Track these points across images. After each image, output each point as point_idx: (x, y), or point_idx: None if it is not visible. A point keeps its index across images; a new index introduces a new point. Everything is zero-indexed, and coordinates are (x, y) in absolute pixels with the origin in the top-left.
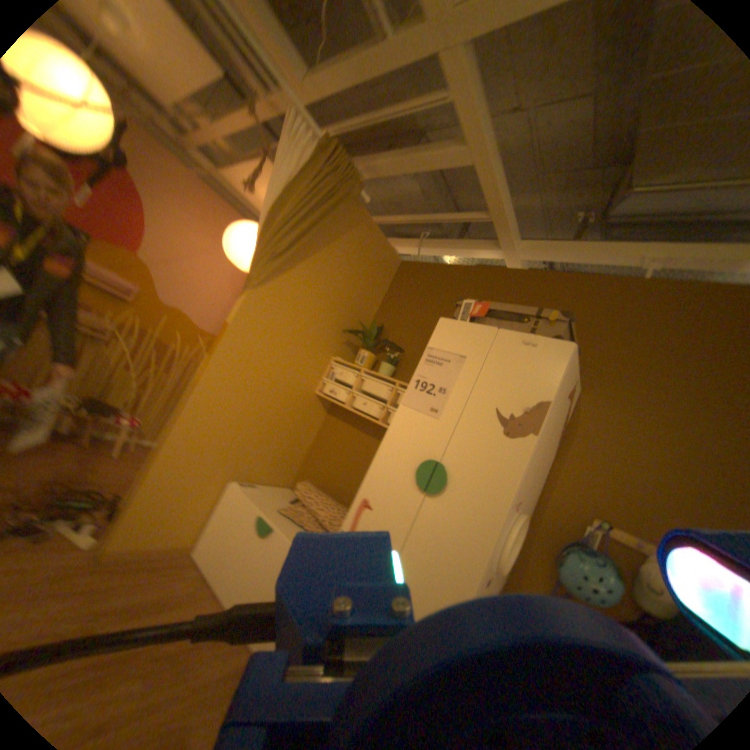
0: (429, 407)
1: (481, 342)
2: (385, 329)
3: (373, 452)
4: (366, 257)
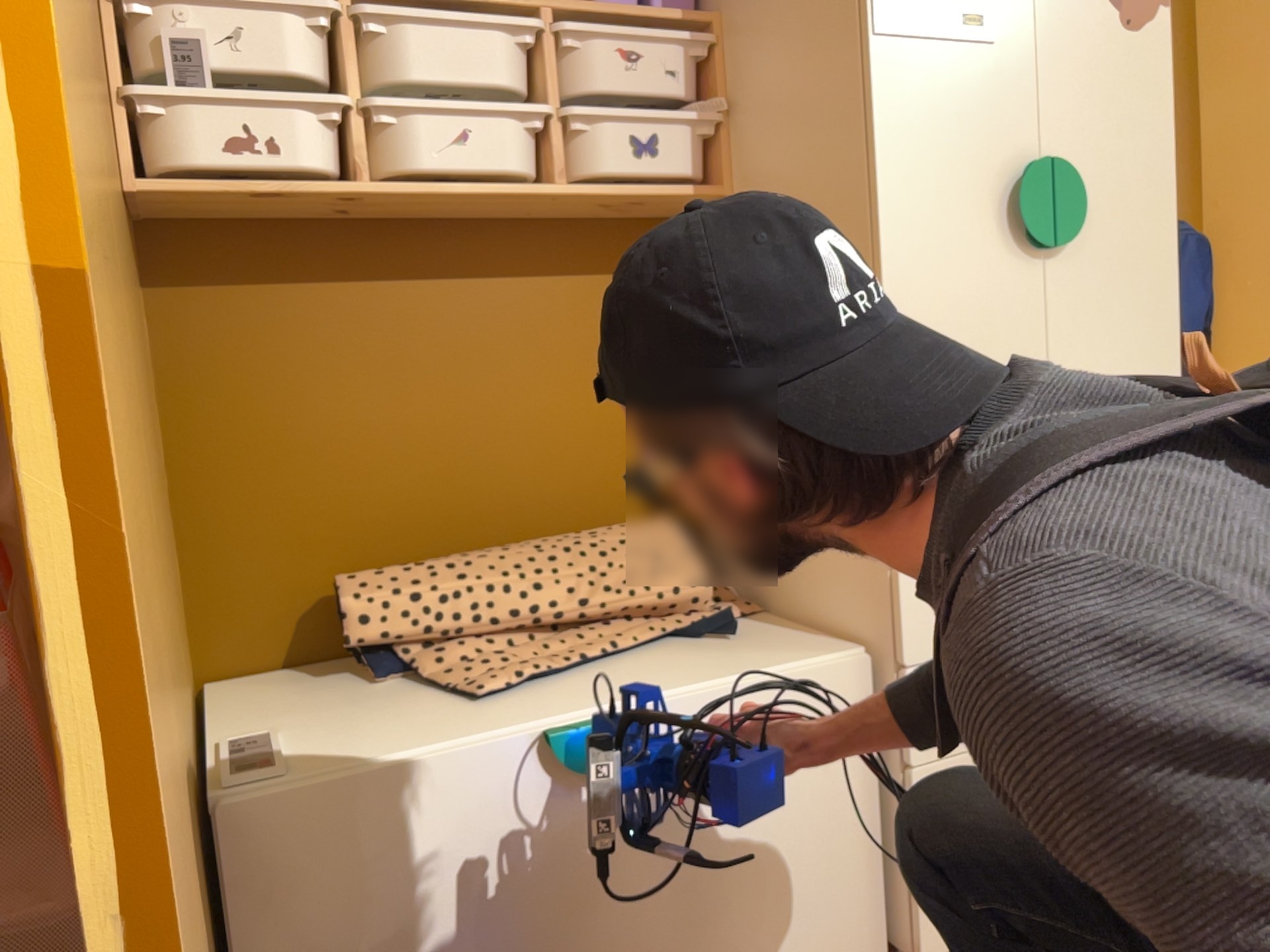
0: (961, 12)
1: None
2: None
3: (490, 320)
4: None
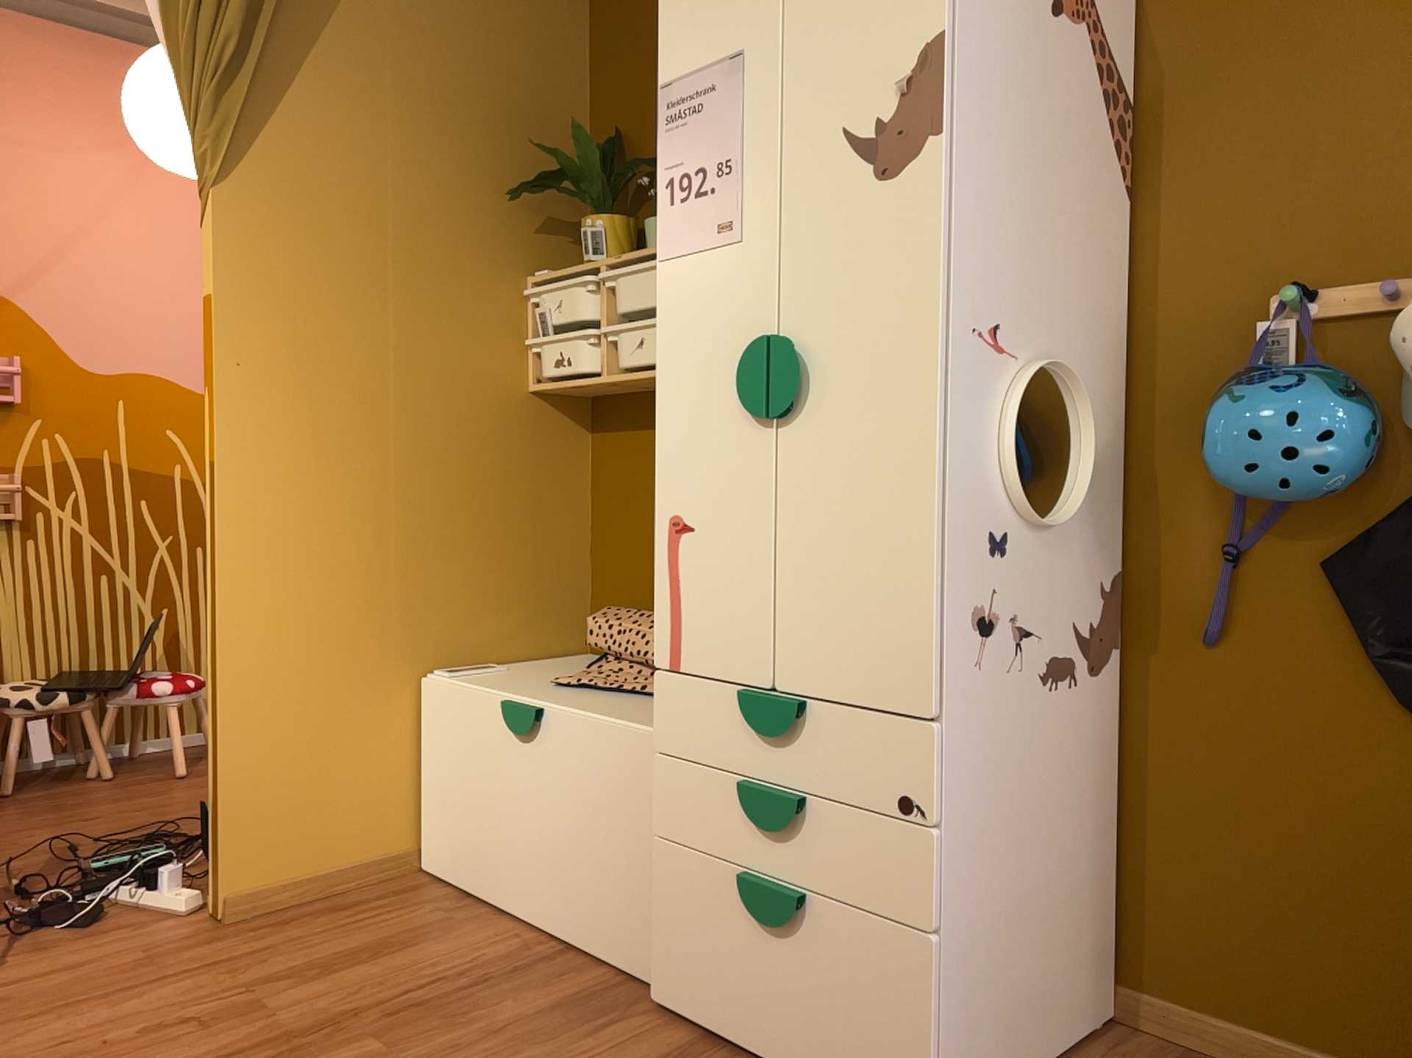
0: (714, 223)
1: None
2: (625, 133)
3: None
4: None
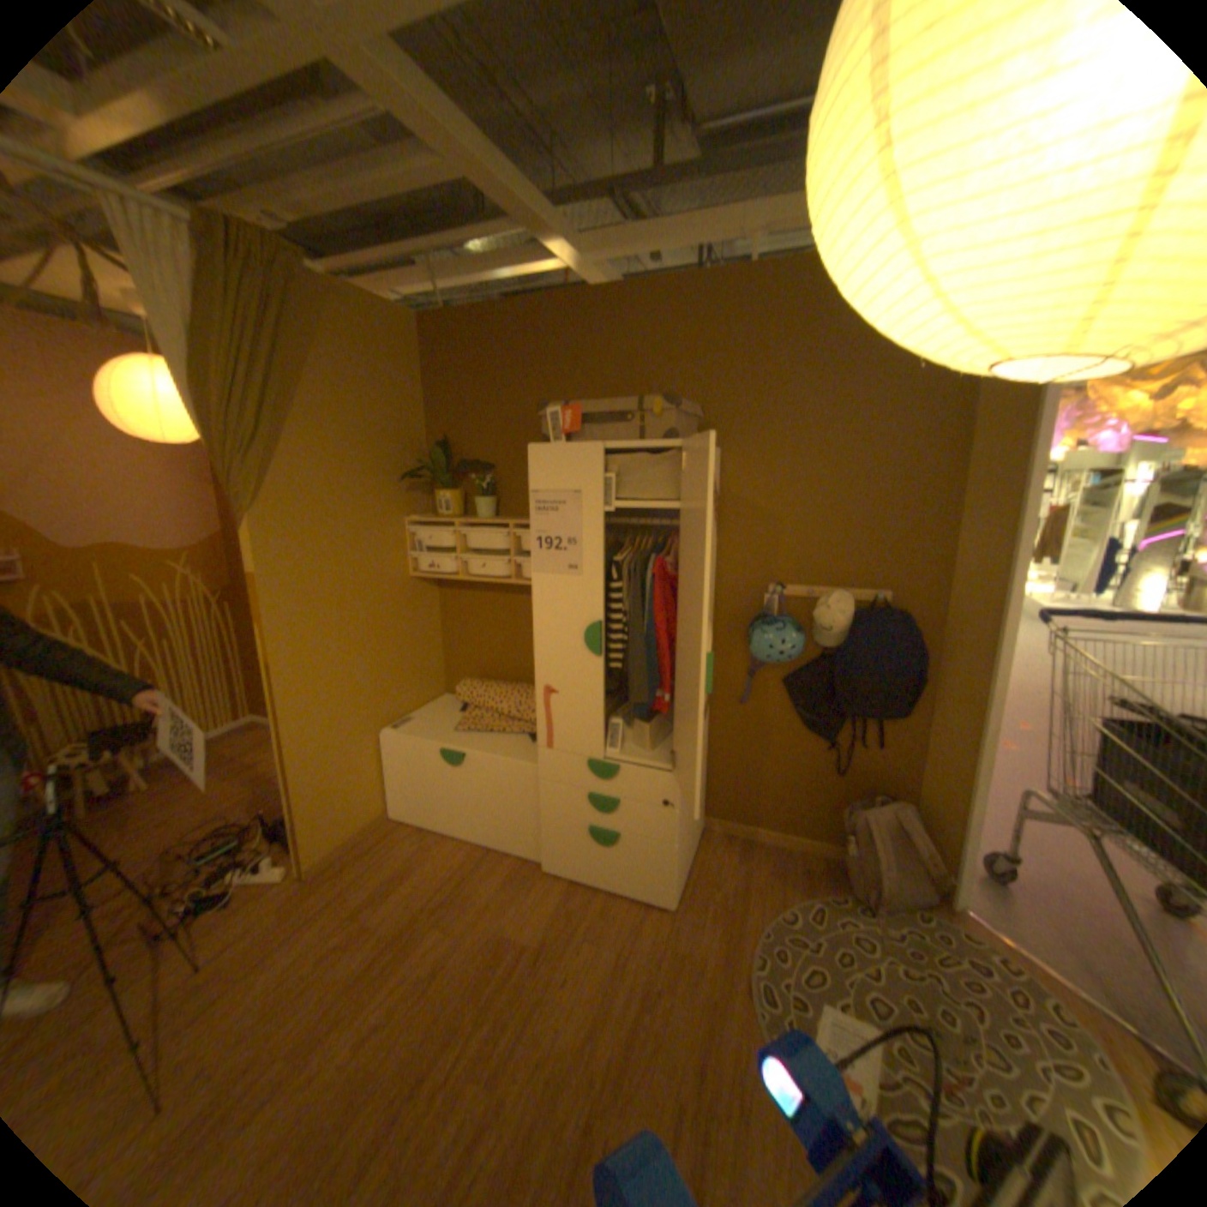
0: (566, 566)
1: (591, 468)
2: (451, 441)
3: (522, 611)
4: (365, 347)
